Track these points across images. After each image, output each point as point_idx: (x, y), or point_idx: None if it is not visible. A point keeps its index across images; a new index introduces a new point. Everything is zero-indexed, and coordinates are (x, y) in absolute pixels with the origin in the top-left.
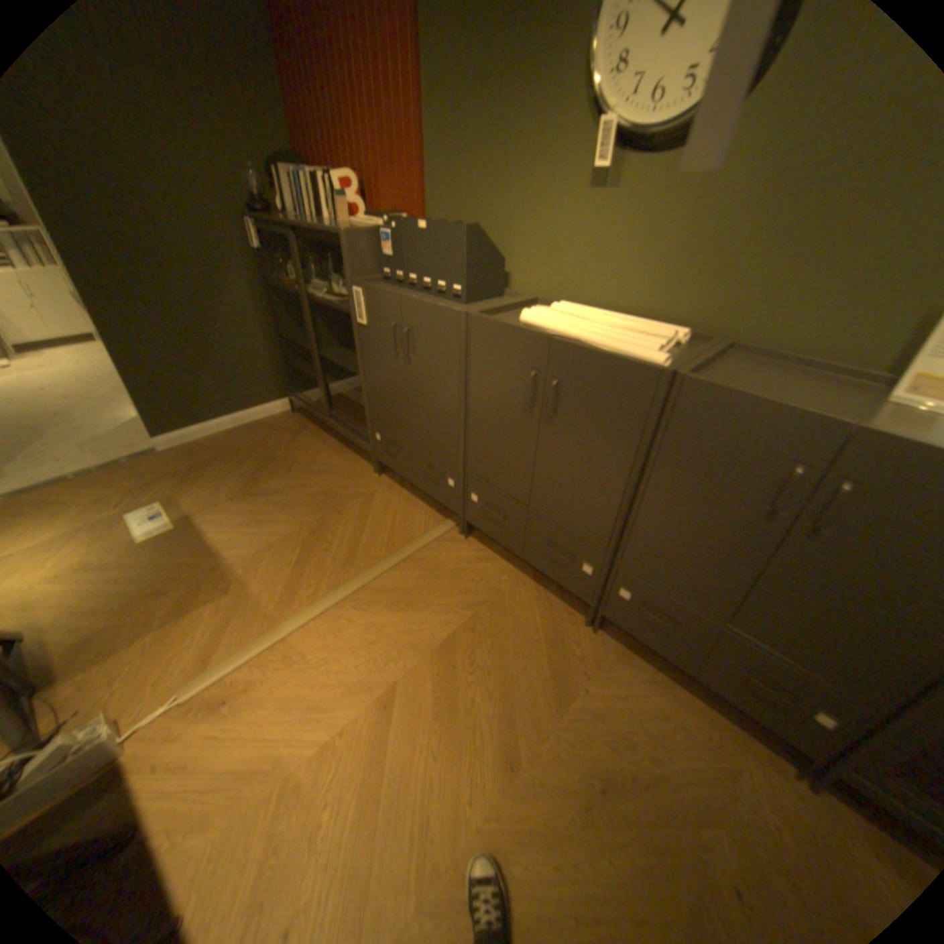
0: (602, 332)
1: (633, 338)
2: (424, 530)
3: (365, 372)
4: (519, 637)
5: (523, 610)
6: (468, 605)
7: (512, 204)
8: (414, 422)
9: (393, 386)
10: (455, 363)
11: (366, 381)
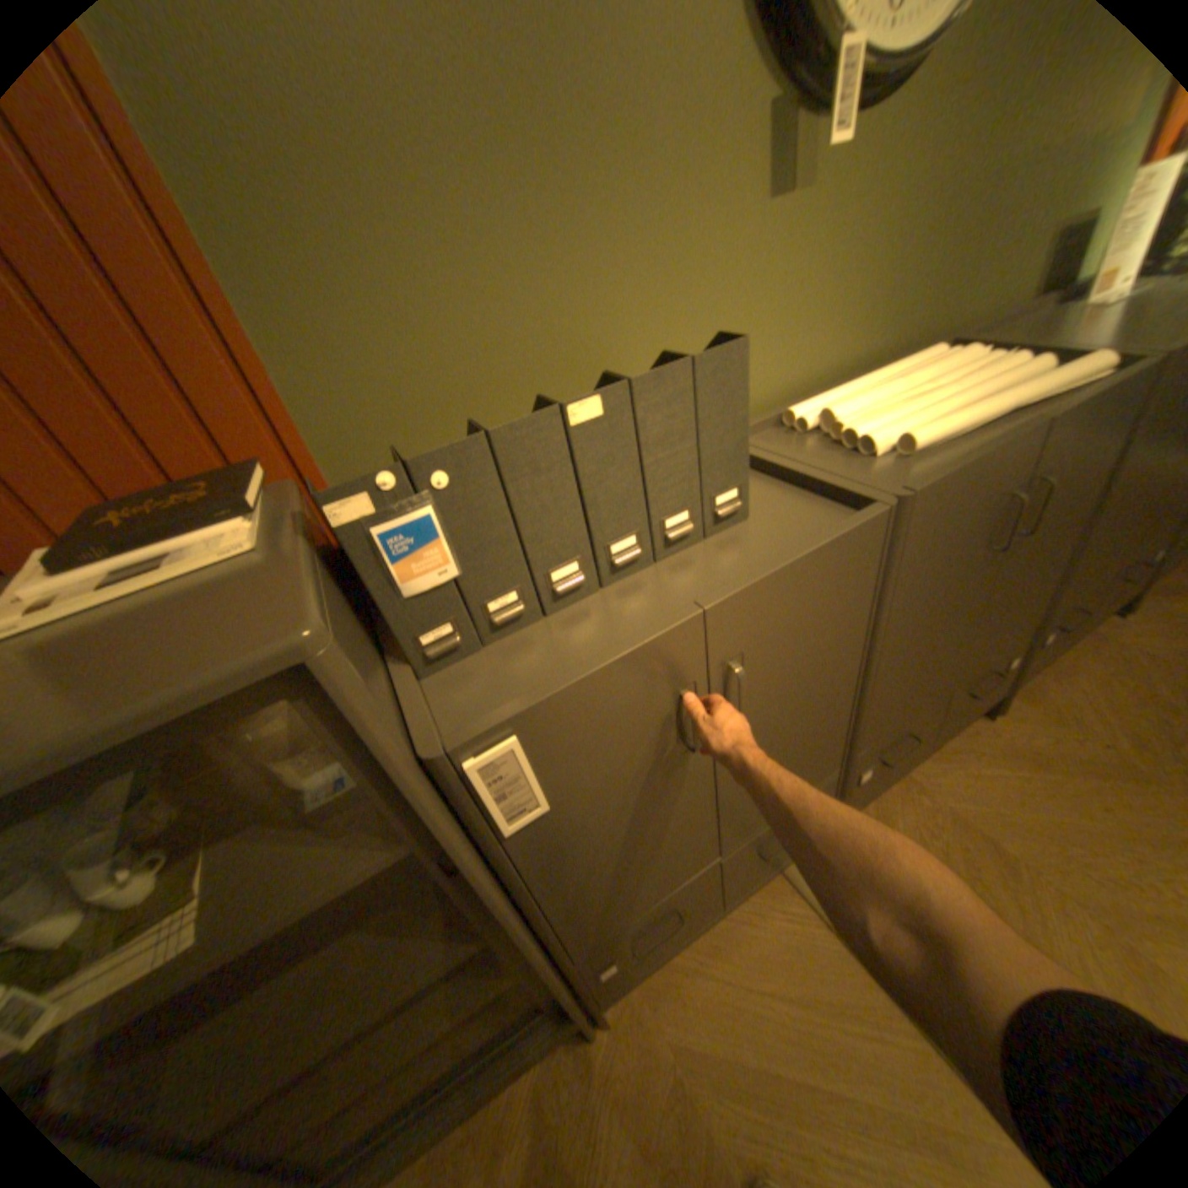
0: (998, 383)
1: (1023, 366)
2: (817, 927)
3: (545, 913)
4: (1049, 806)
5: (990, 789)
6: (1008, 870)
7: (613, 285)
8: (734, 823)
9: (669, 828)
10: (862, 615)
11: (551, 925)
